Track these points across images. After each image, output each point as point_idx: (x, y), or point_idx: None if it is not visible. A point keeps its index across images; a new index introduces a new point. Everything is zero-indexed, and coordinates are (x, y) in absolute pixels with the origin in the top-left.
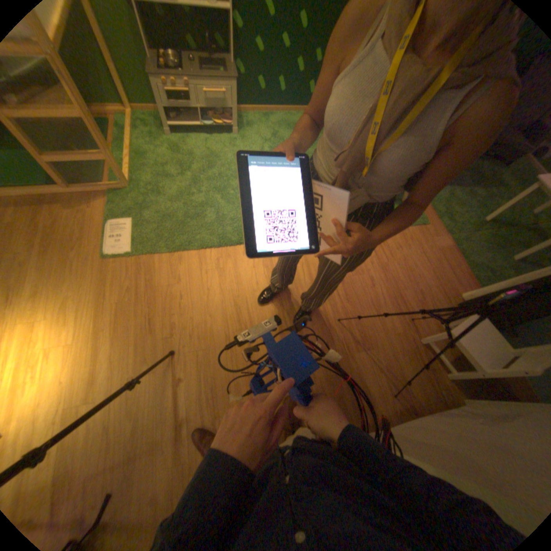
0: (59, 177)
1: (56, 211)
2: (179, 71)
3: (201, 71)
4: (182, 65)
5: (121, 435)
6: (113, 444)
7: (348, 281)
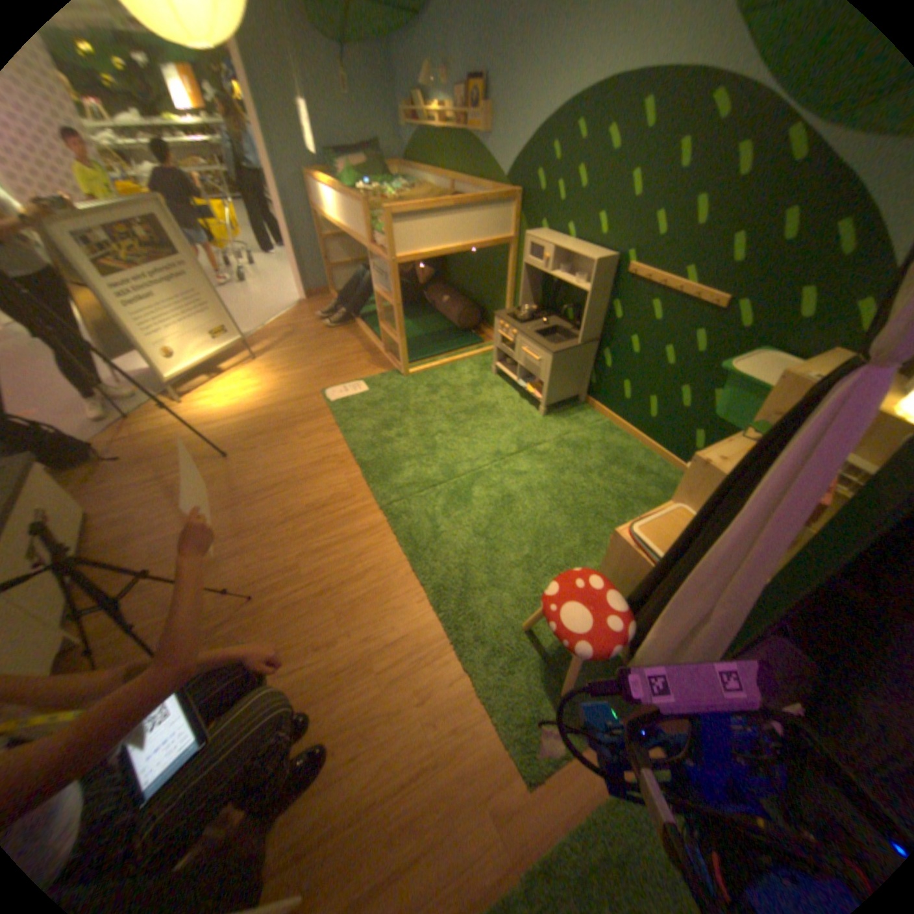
0: (385, 344)
1: (362, 360)
2: (517, 325)
3: (534, 333)
4: (535, 323)
5: (158, 453)
6: (152, 452)
7: (320, 606)
